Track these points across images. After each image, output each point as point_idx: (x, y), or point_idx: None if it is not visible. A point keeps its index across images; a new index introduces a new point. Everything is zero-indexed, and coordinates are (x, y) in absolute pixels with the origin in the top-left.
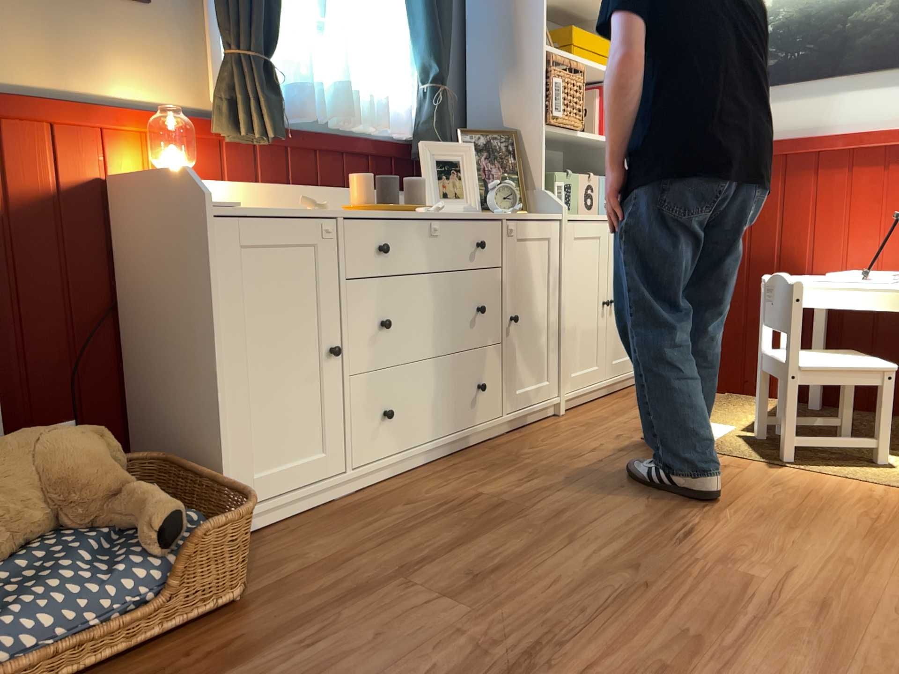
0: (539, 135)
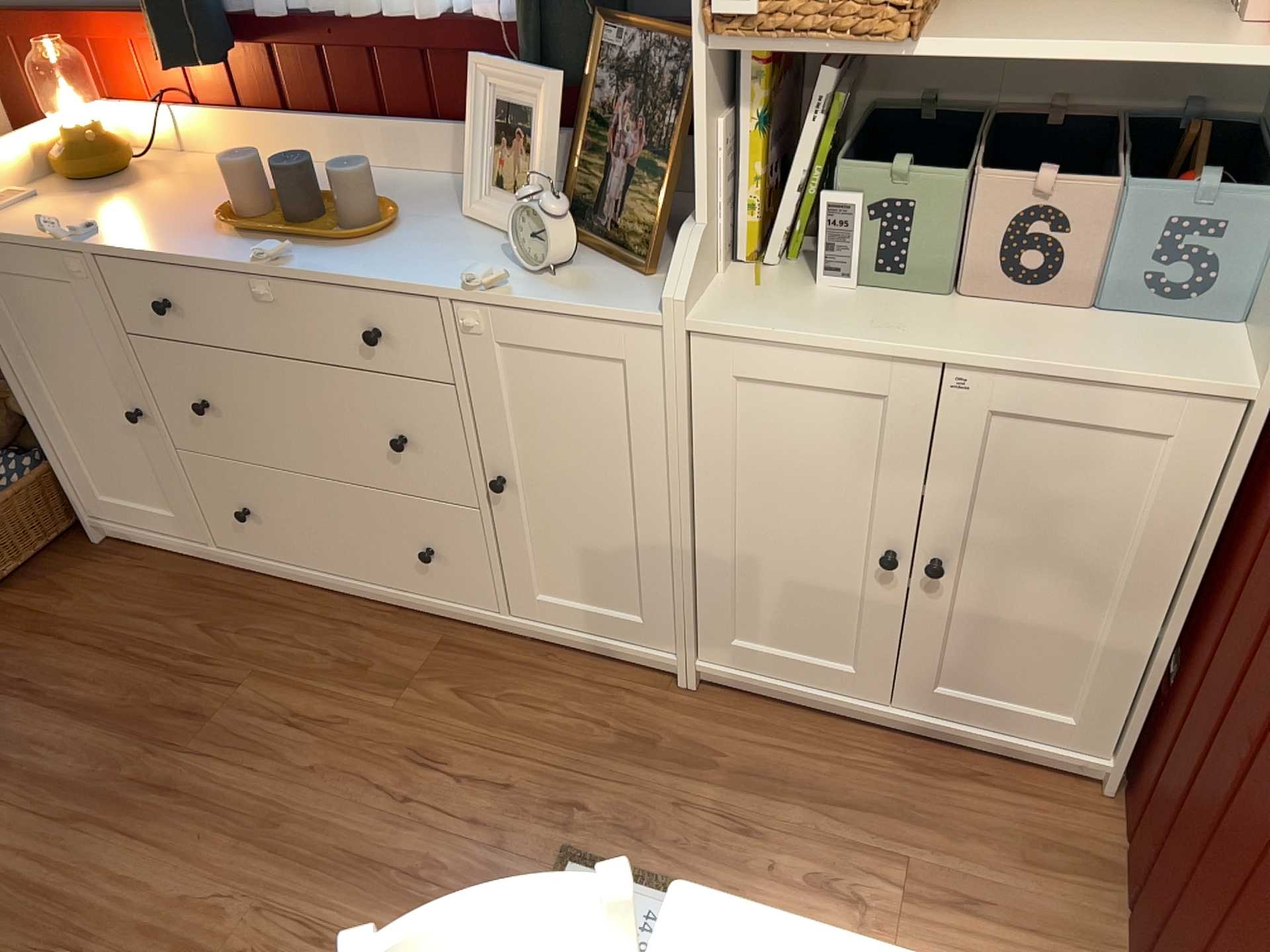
0: (698, 76)
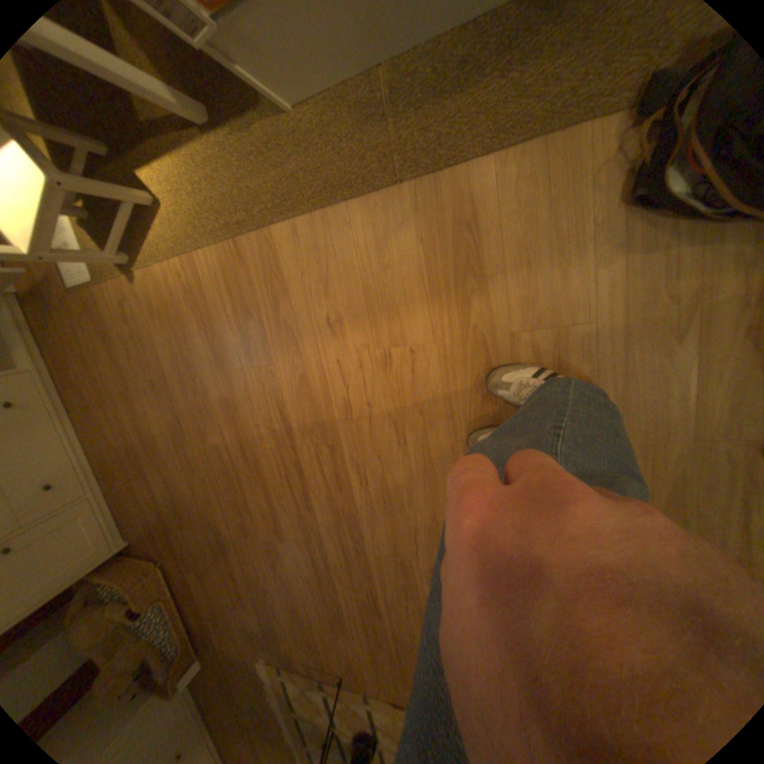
0: None
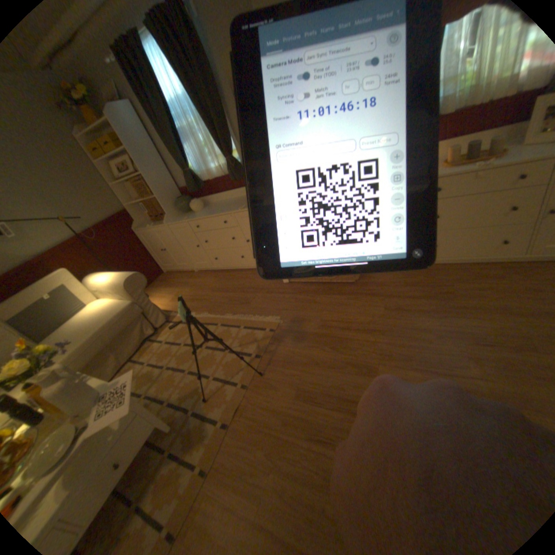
0: None
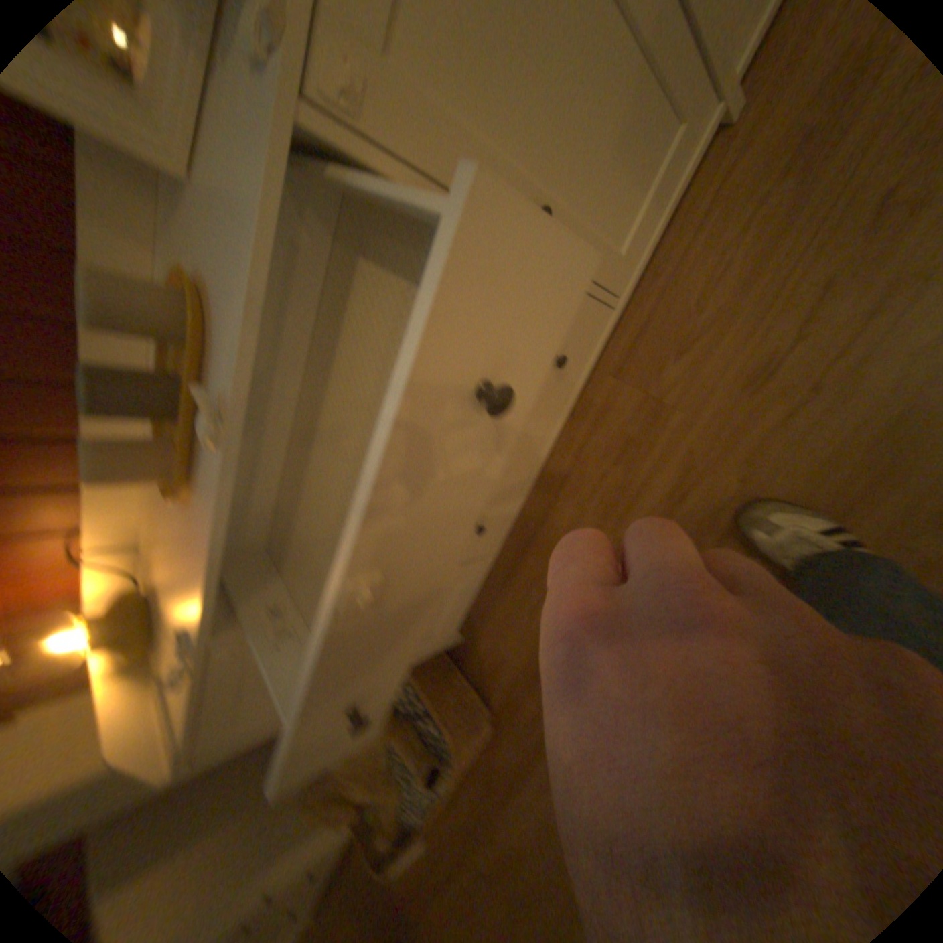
0: None
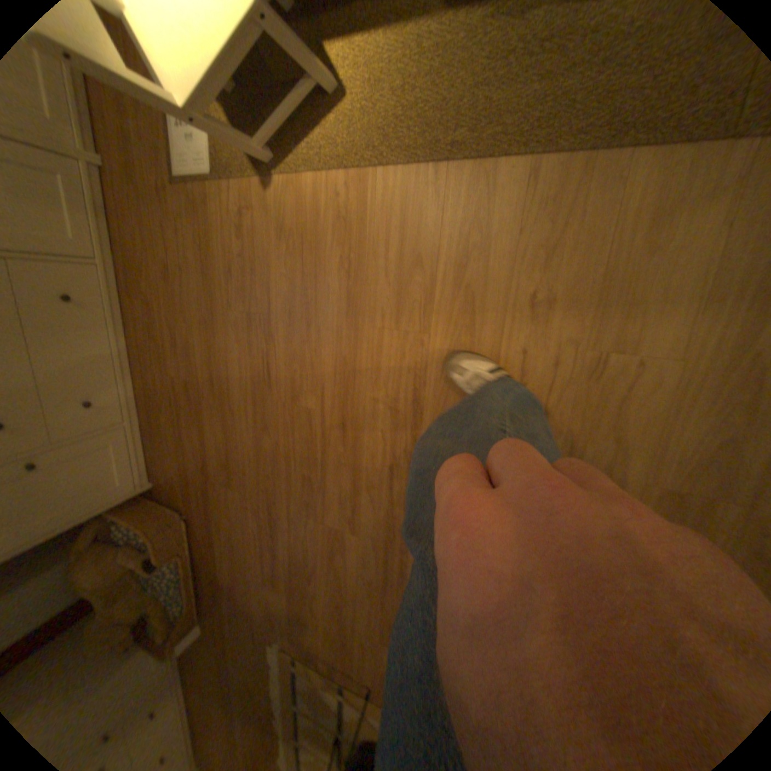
0: None
